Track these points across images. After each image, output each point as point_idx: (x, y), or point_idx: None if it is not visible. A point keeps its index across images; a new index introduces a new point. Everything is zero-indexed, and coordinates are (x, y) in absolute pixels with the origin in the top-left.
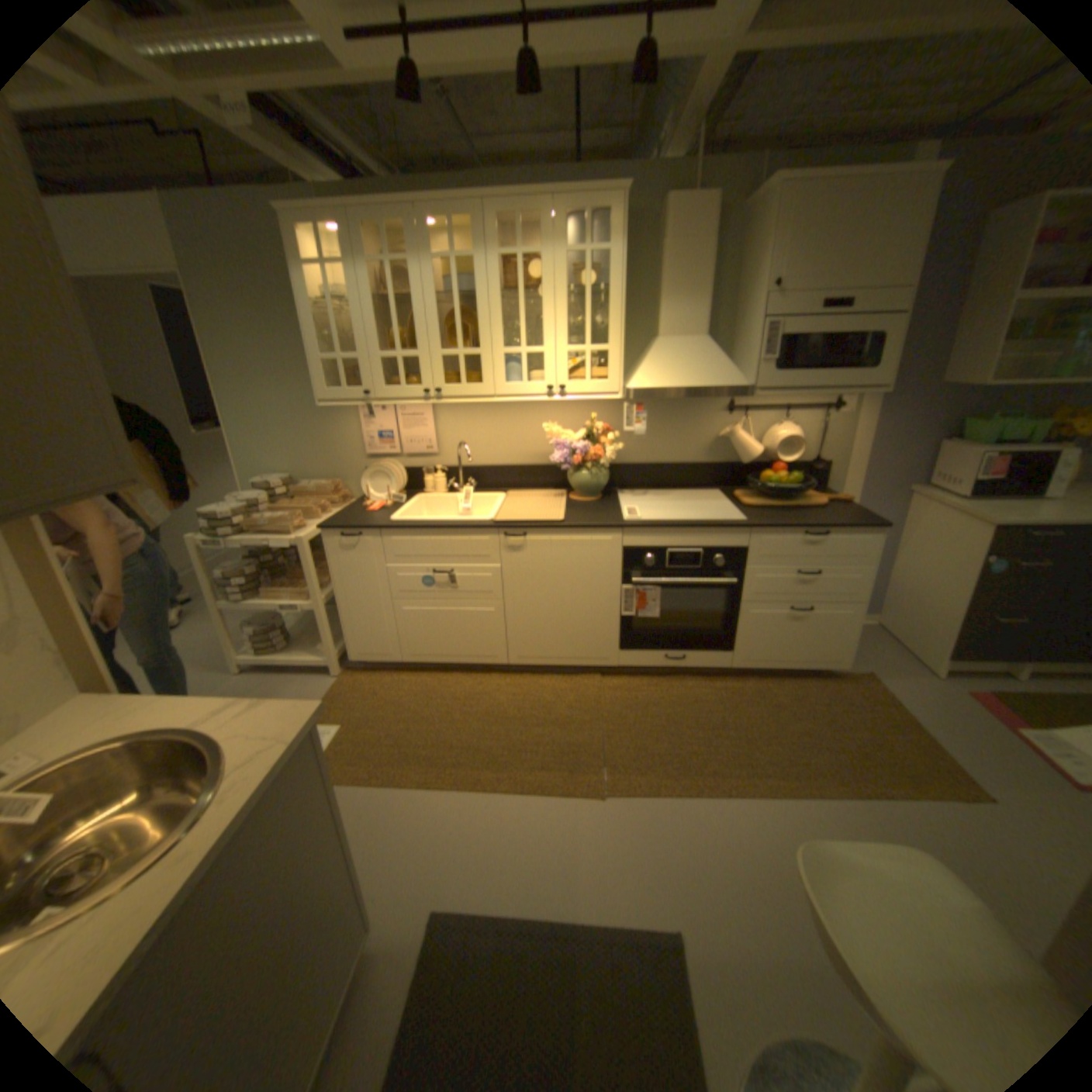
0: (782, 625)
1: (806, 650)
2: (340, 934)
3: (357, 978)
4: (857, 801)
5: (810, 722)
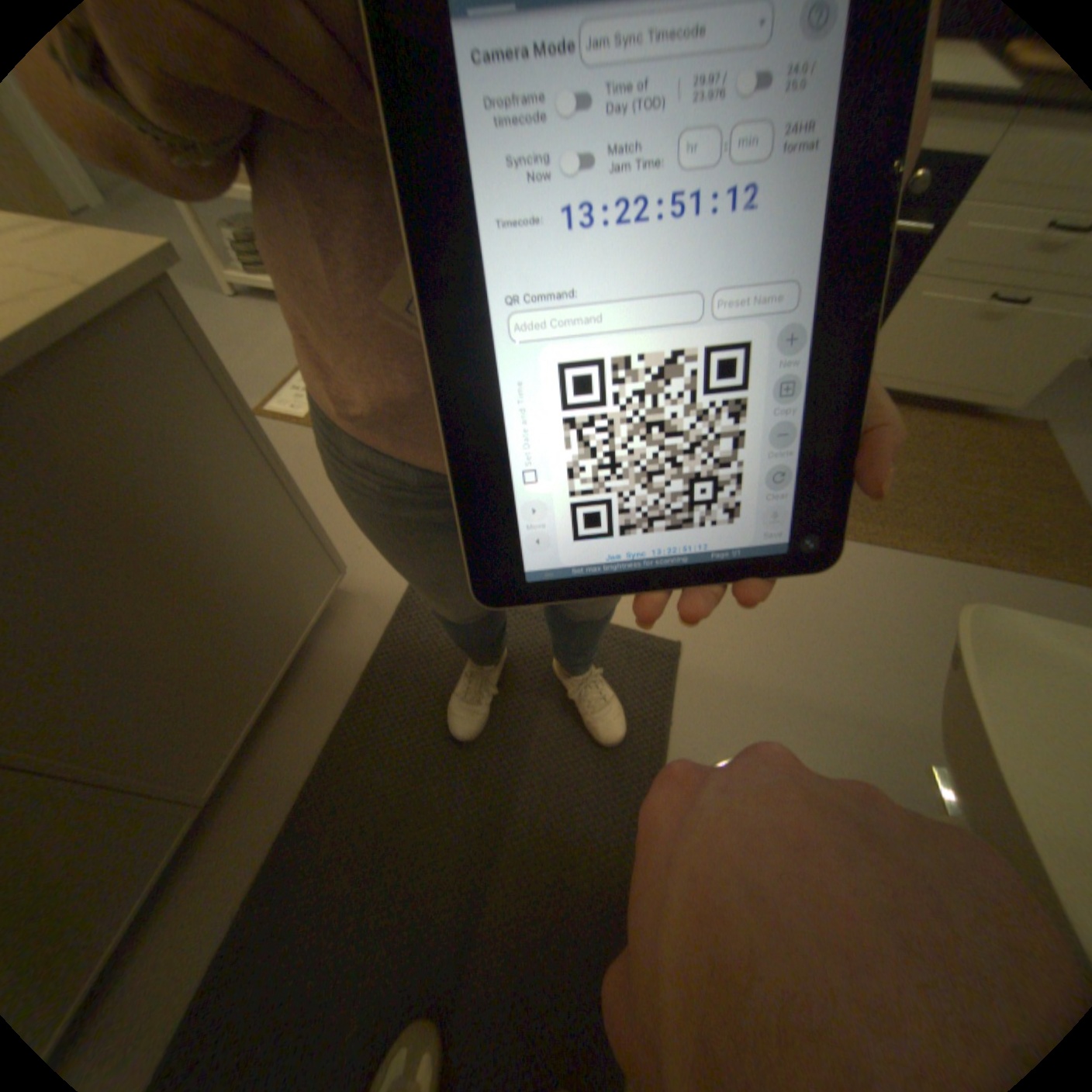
0: (962, 319)
1: (974, 366)
2: (295, 568)
3: (335, 607)
4: (951, 558)
5: (928, 461)
